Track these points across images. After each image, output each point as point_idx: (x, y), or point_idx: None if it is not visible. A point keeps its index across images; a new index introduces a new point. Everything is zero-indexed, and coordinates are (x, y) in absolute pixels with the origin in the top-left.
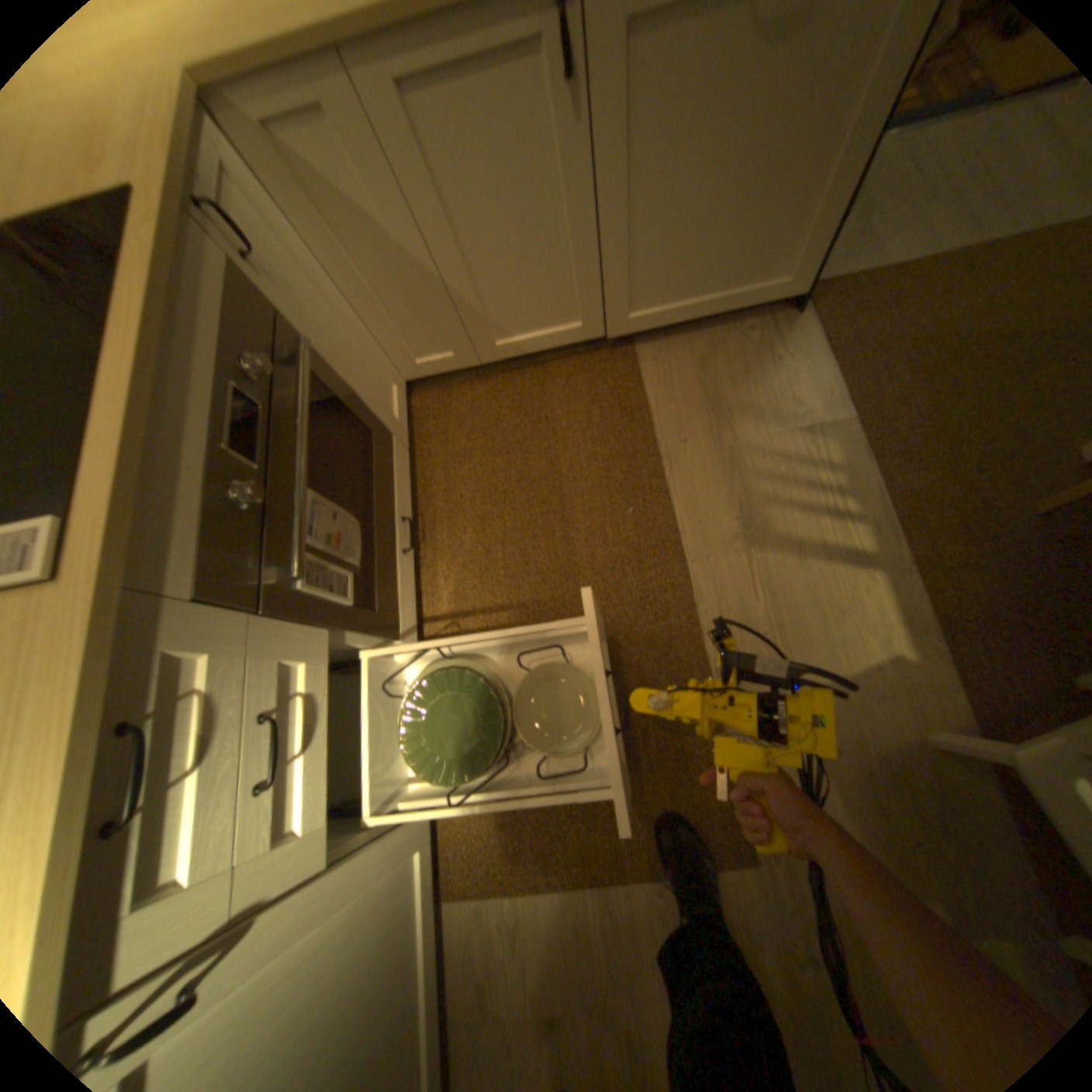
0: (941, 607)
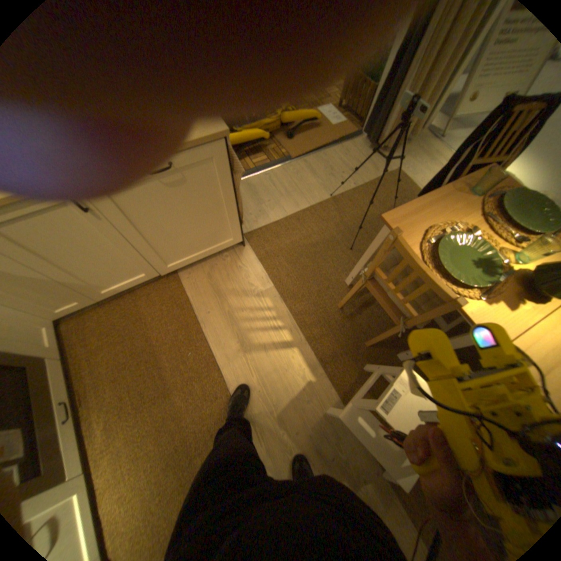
0: (318, 354)
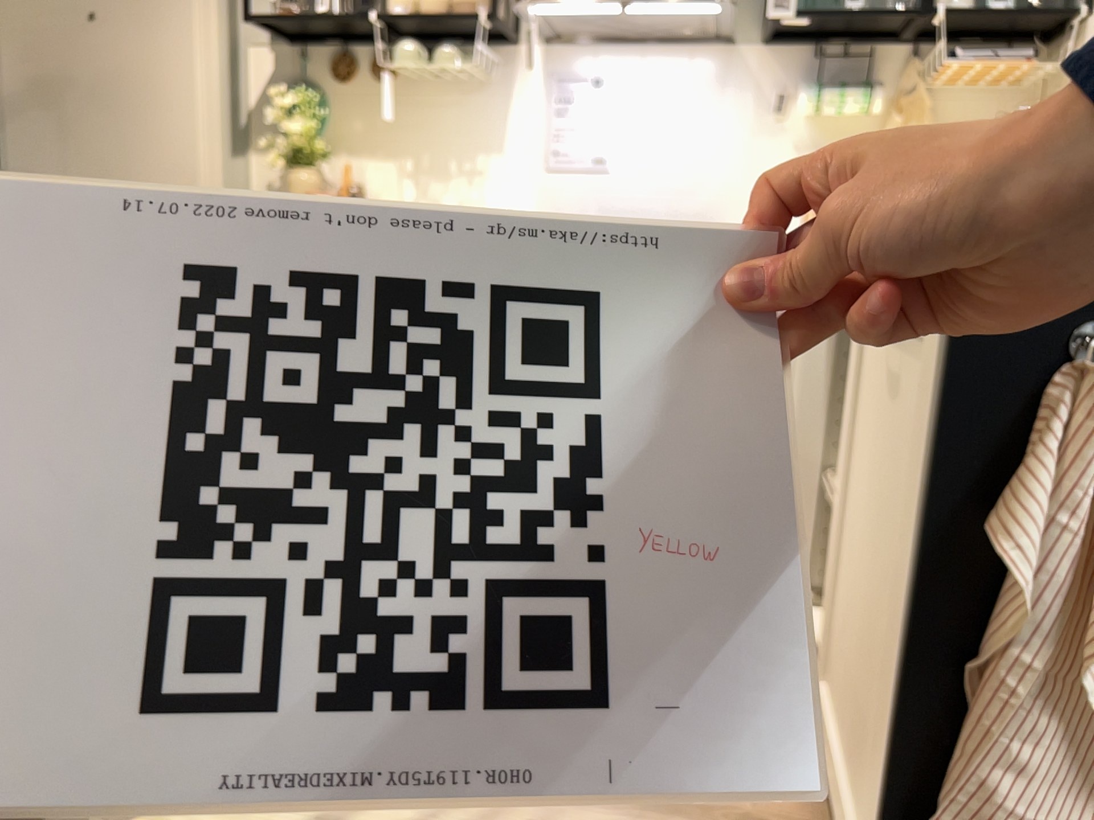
0: None
